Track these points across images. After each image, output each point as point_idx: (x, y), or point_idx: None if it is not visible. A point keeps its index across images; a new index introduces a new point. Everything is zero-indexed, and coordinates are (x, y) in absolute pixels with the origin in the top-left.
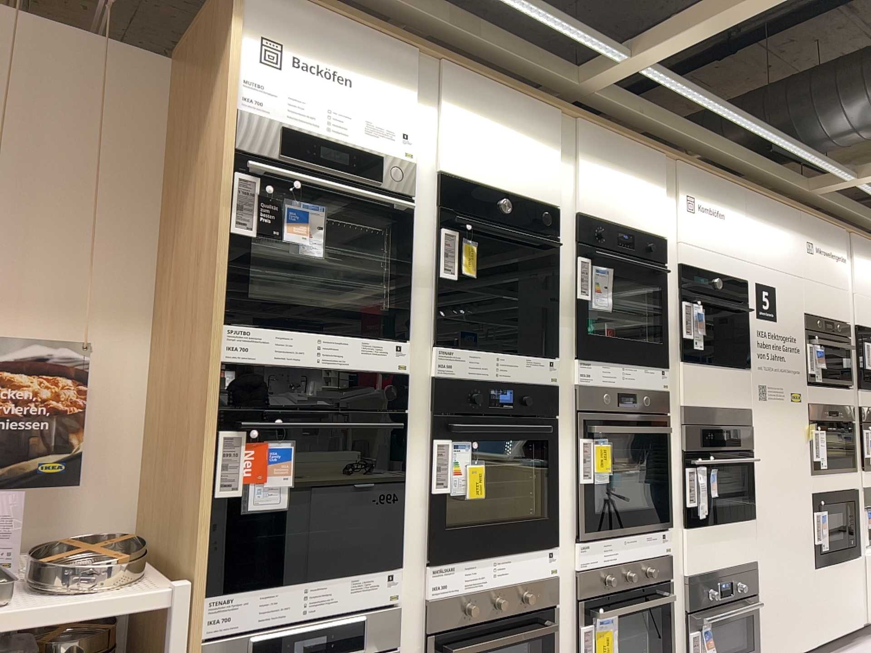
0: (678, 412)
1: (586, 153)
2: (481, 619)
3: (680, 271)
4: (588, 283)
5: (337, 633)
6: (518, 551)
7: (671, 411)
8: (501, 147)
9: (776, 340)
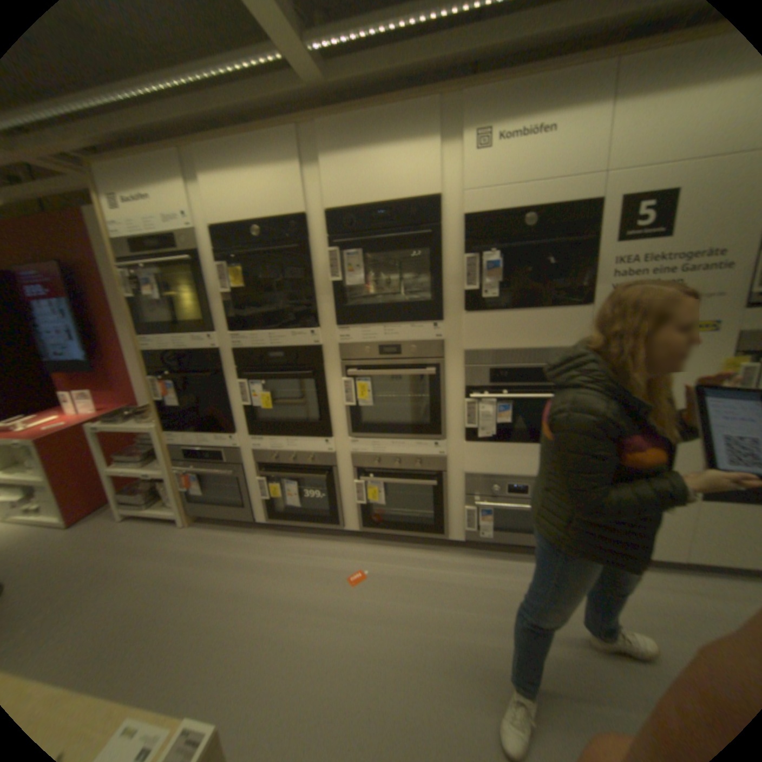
0: (460, 356)
1: (323, 150)
2: (283, 464)
3: (464, 223)
4: (335, 268)
5: (211, 455)
6: (300, 437)
7: (450, 356)
8: (241, 187)
9: (667, 261)
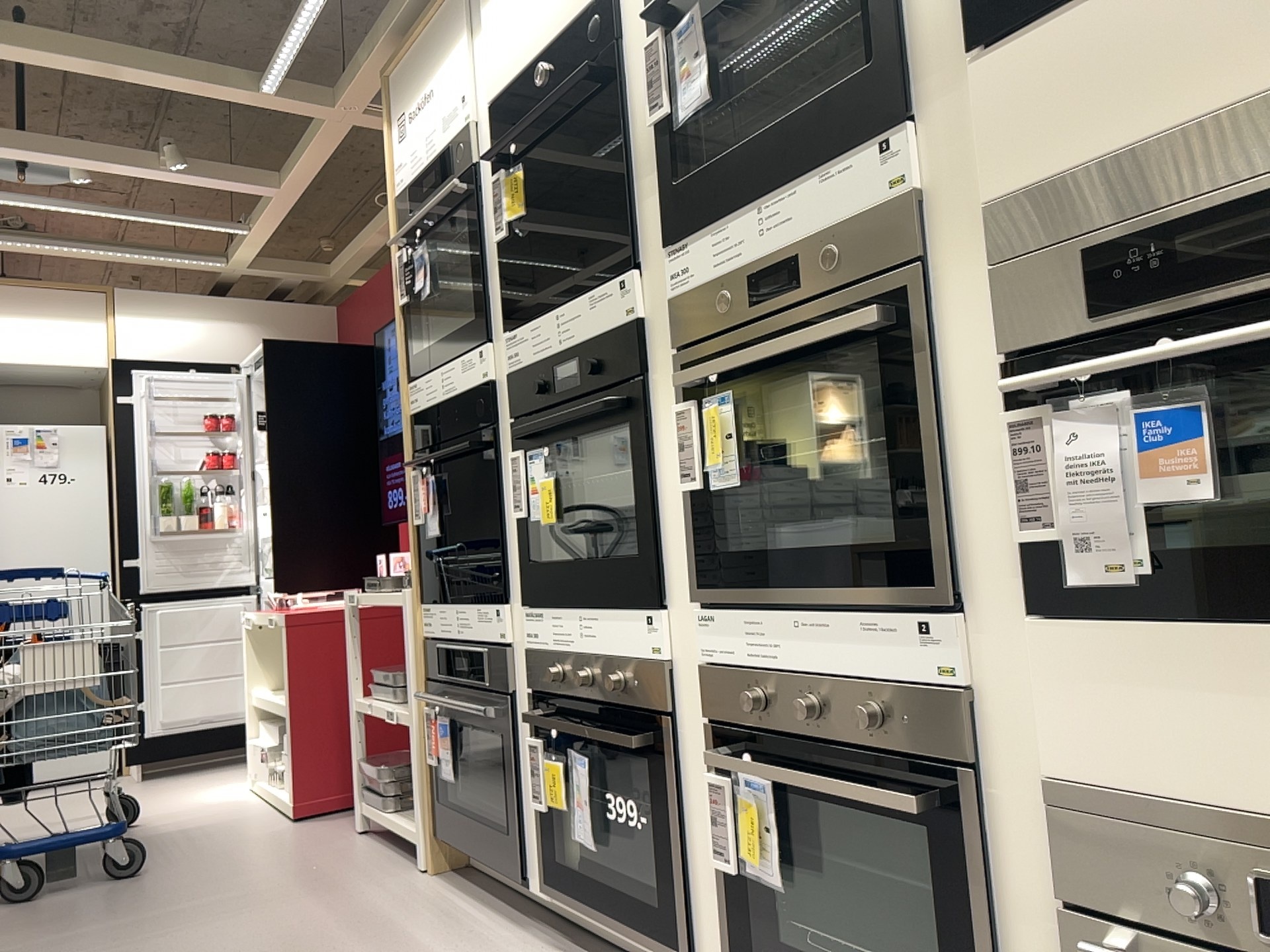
0: (984, 231)
1: None
2: (574, 695)
3: None
4: (657, 84)
5: (472, 660)
6: (604, 607)
7: (952, 244)
8: None
9: None
